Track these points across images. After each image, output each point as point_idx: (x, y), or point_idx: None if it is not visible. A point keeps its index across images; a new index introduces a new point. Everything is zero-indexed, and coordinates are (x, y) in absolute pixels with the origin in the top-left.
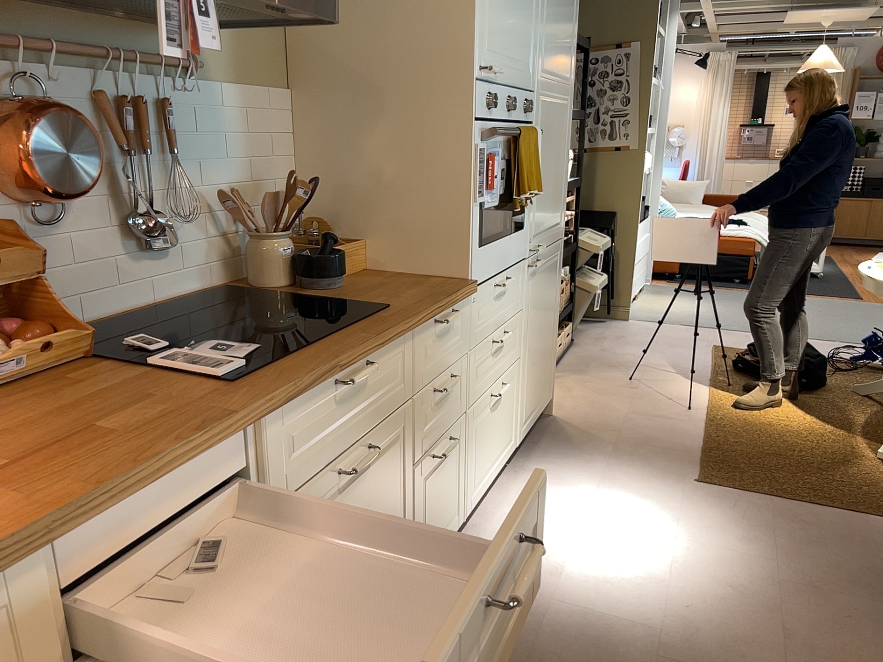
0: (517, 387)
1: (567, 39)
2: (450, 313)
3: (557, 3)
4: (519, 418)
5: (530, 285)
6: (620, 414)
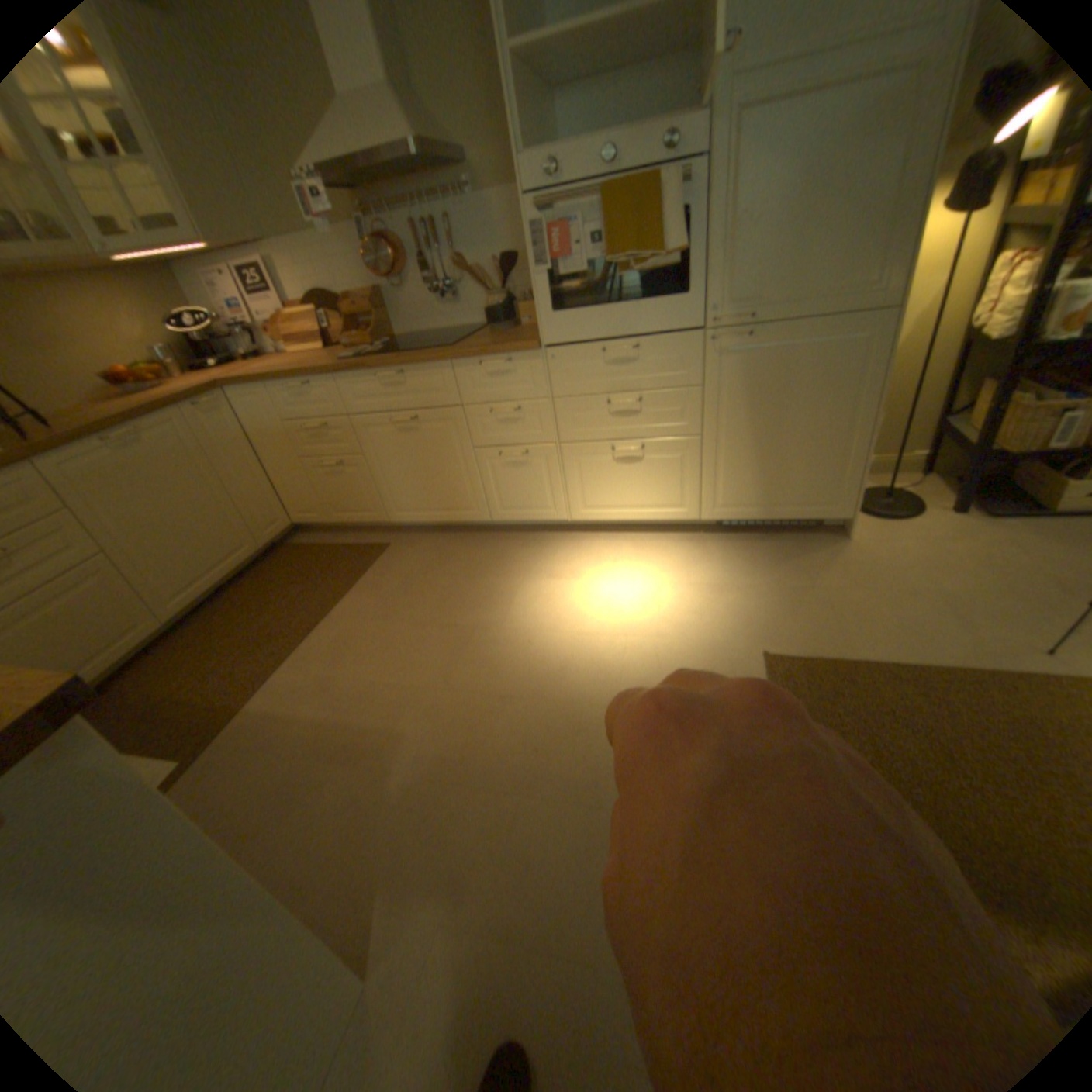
0: (693, 462)
1: None
2: (497, 359)
3: None
4: (704, 494)
5: (725, 360)
6: (925, 586)
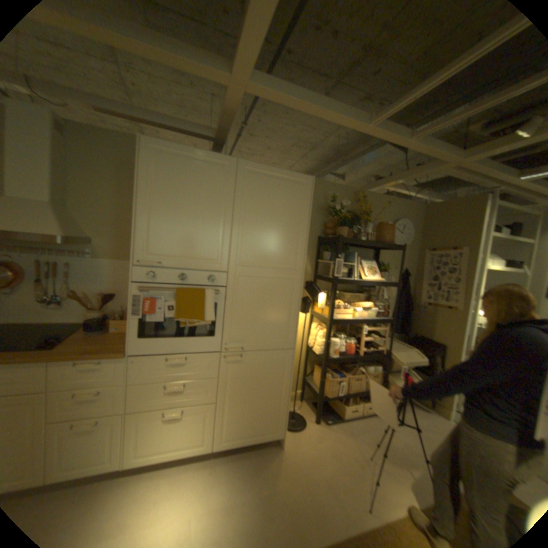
0: (210, 420)
1: (285, 247)
2: (89, 364)
3: (263, 230)
4: (215, 437)
5: (229, 368)
6: (318, 480)
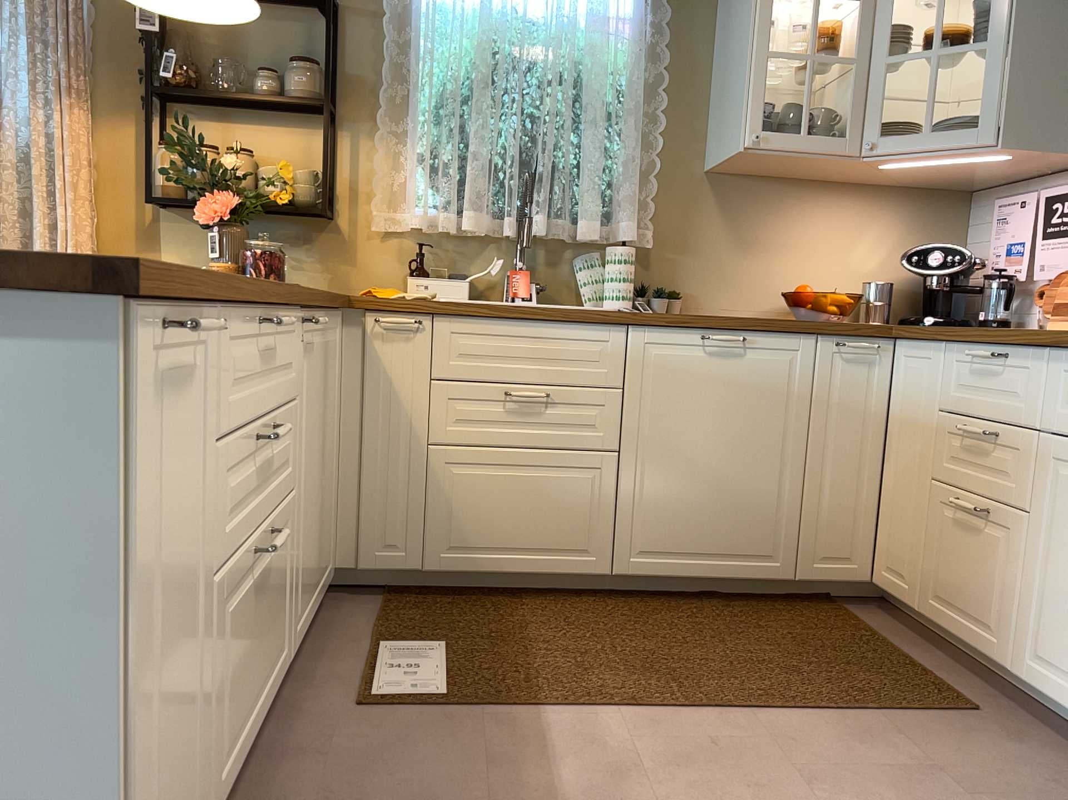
0: None
1: None
2: None
3: None
4: None
5: None
6: None
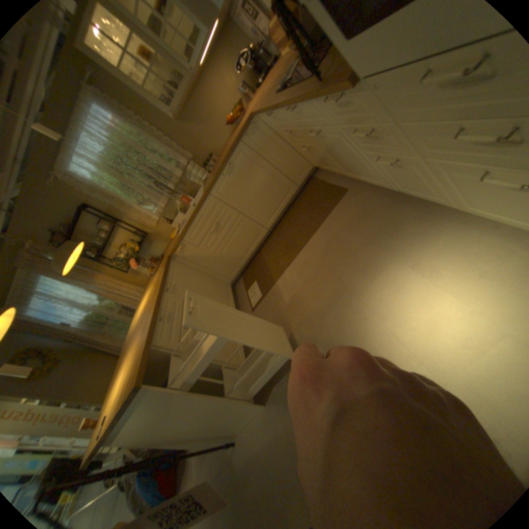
0: None
1: None
2: (332, 96)
3: None
4: None
5: None
6: None
